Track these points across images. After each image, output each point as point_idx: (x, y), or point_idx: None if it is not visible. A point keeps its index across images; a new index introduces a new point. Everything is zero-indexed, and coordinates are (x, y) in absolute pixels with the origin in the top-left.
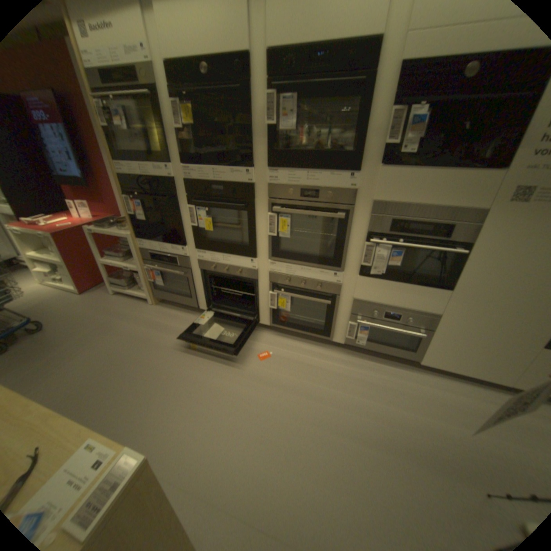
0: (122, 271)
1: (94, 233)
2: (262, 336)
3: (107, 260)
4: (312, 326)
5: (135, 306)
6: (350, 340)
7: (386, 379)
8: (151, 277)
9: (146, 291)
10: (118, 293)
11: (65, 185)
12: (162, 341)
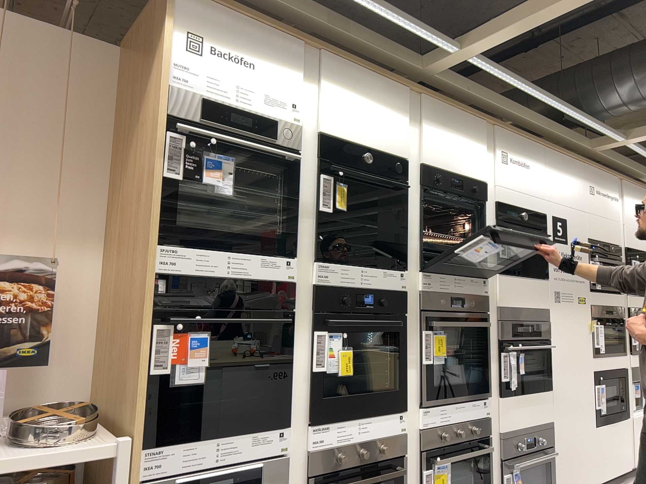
0: None
1: None
2: None
3: None
4: None
5: None
6: None
7: None
8: None
9: None
10: None
11: None
12: None
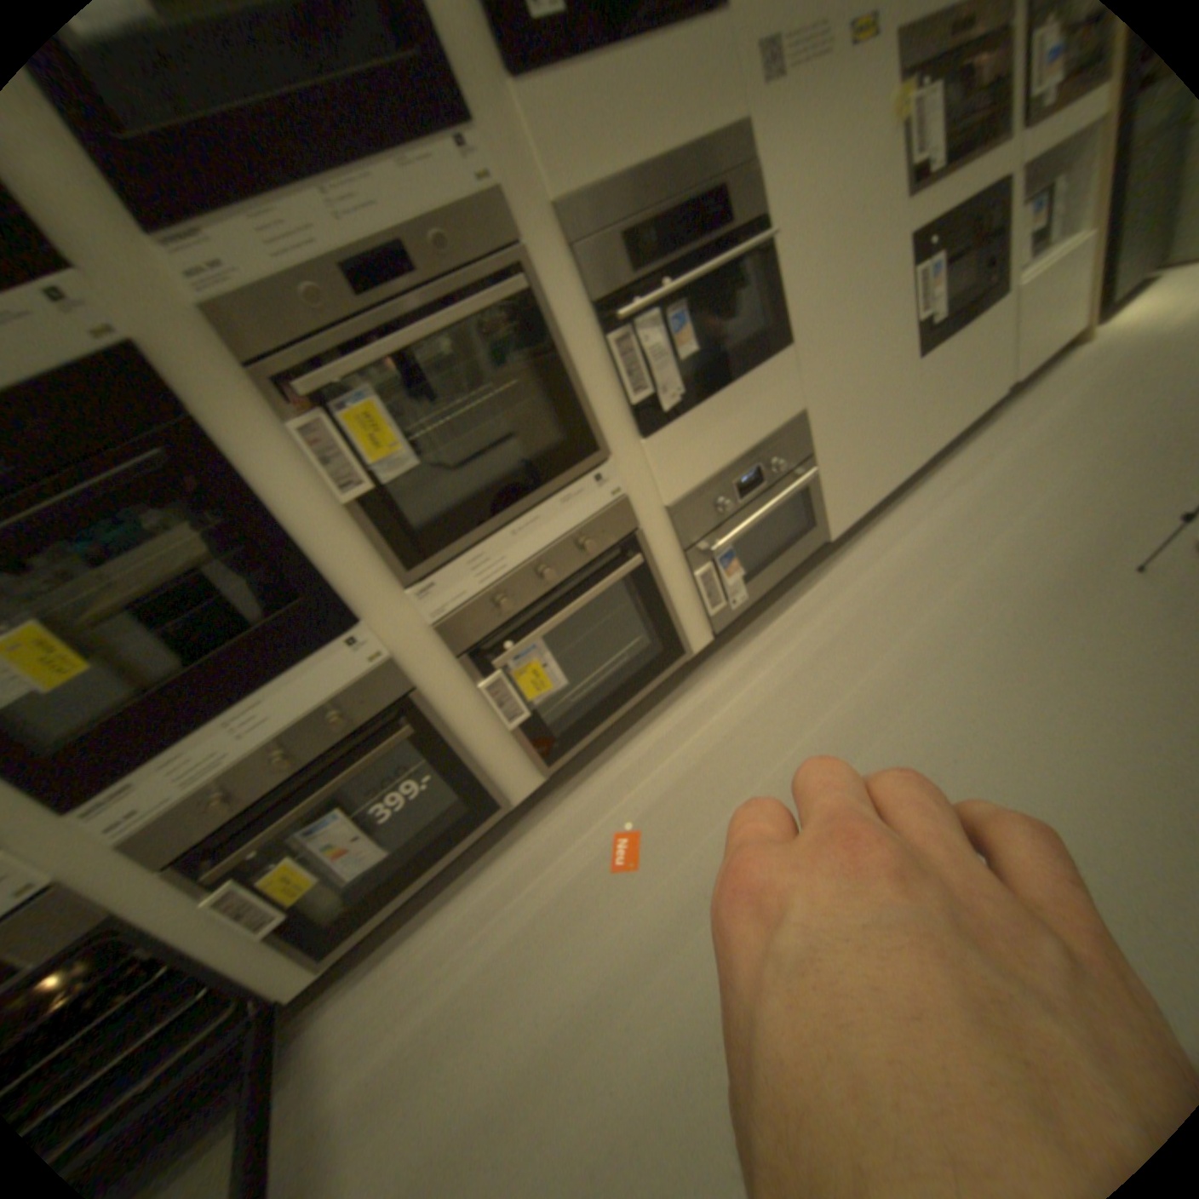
0: None
1: None
2: (553, 825)
3: None
4: (629, 671)
5: None
6: (717, 616)
7: (834, 609)
8: None
9: None
10: None
11: None
12: None
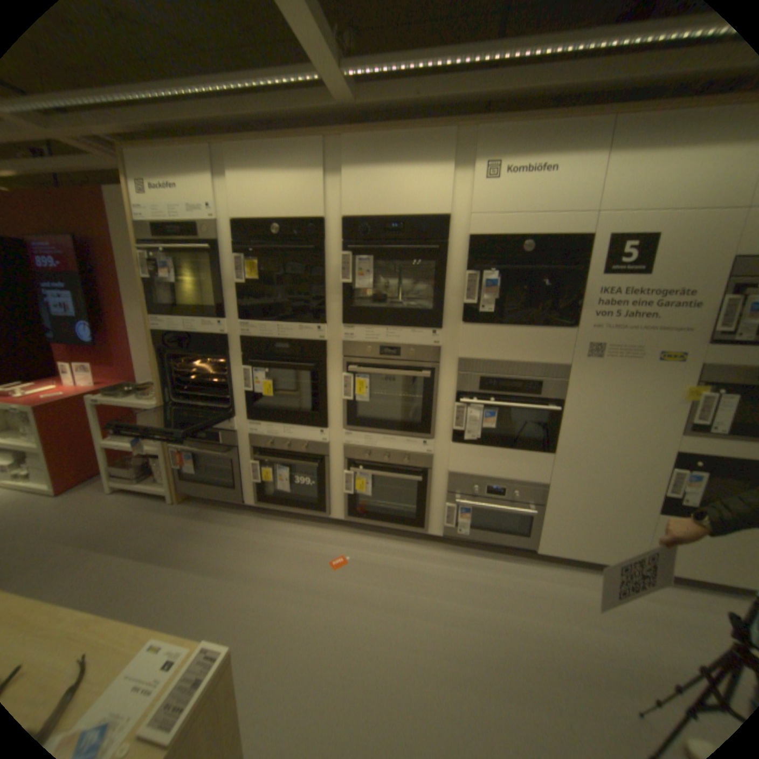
0: (129, 458)
1: (94, 406)
2: (334, 536)
3: (111, 442)
4: (400, 516)
5: (146, 509)
6: (450, 531)
7: (500, 579)
8: (177, 462)
9: (166, 483)
10: (117, 491)
11: (60, 343)
12: (188, 556)
